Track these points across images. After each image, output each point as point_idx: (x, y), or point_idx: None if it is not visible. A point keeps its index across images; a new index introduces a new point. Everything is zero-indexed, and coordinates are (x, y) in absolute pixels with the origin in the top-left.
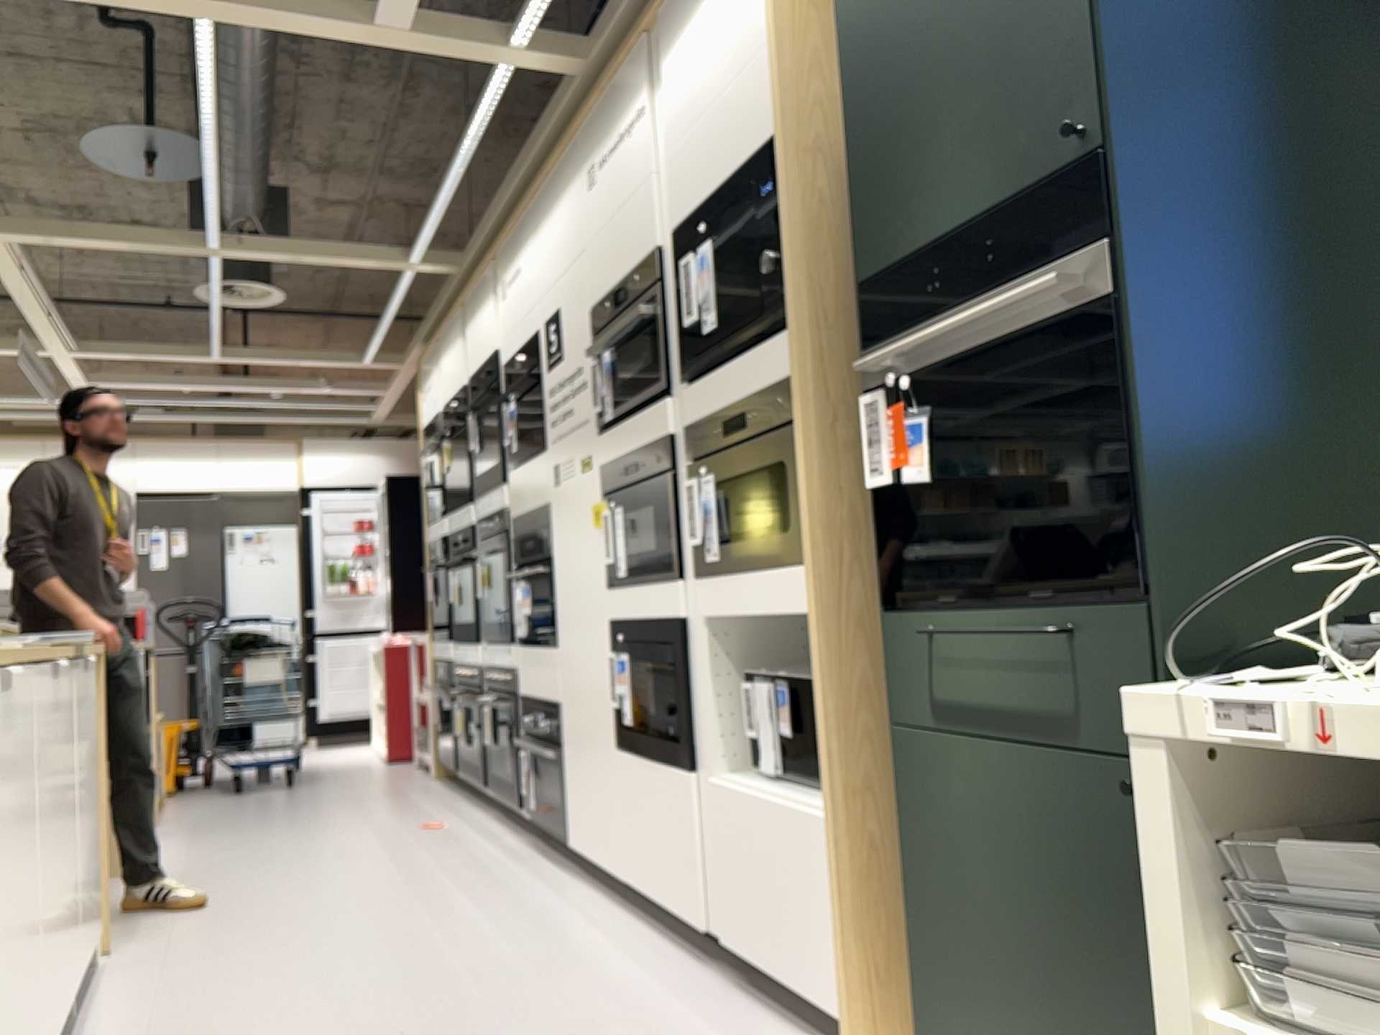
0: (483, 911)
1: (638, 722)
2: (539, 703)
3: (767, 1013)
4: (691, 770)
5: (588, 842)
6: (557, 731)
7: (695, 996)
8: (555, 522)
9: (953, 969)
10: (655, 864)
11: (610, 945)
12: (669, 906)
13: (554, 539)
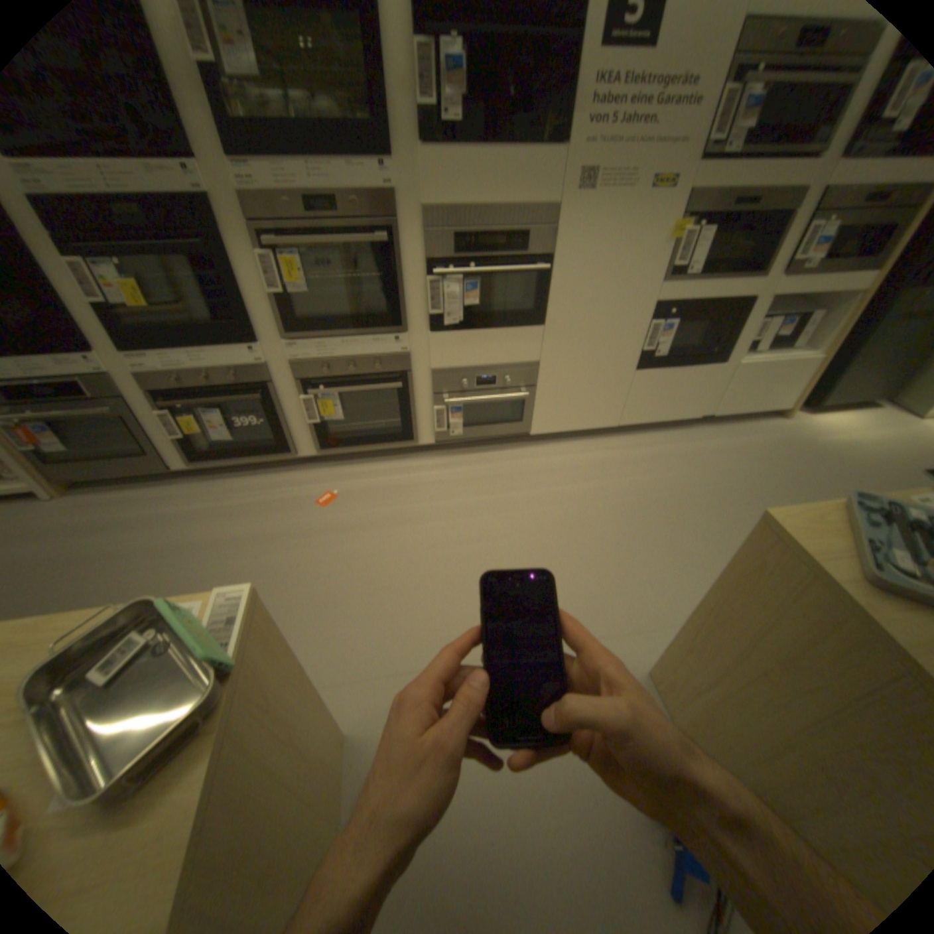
0: (589, 482)
1: (673, 352)
2: (492, 368)
3: (735, 425)
4: (724, 362)
5: (566, 424)
6: (531, 378)
7: (719, 436)
8: (573, 225)
9: (853, 378)
10: (661, 409)
11: (655, 447)
12: (669, 419)
13: (565, 240)
